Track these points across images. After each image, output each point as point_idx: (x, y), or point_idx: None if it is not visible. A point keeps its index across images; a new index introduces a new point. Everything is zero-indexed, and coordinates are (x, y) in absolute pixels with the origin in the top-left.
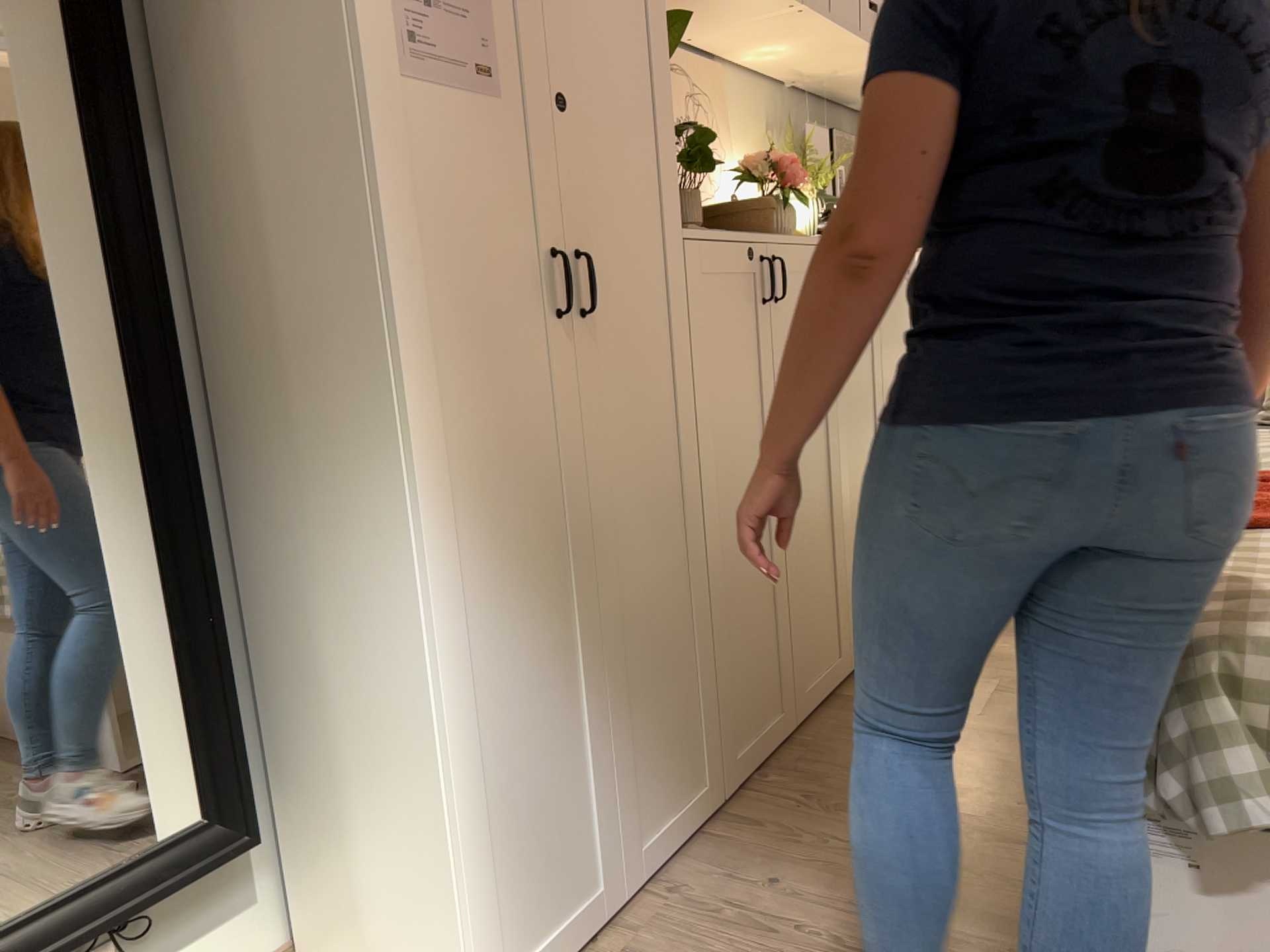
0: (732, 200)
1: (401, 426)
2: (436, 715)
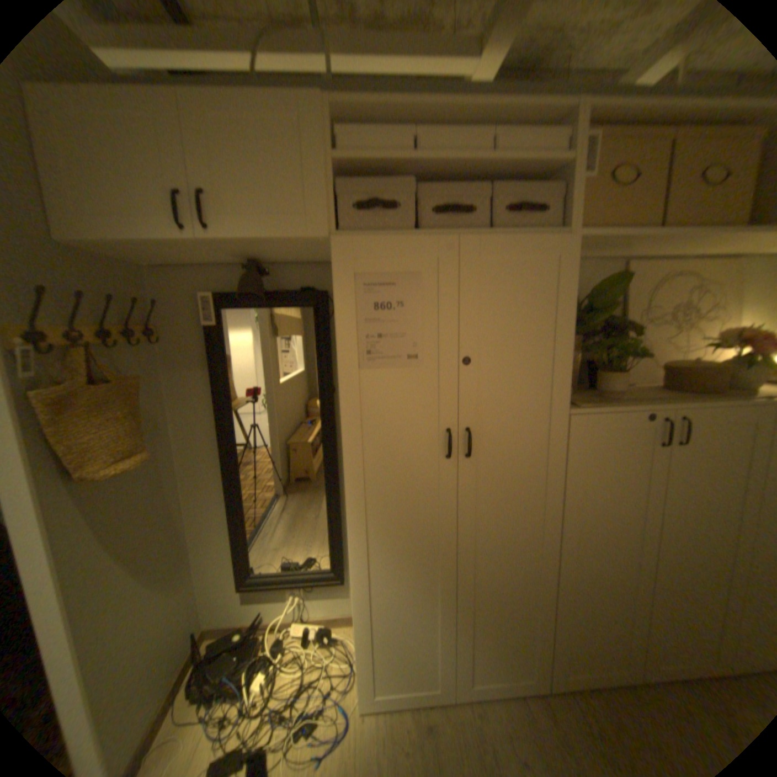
0: (692, 364)
1: (347, 499)
2: (353, 598)
